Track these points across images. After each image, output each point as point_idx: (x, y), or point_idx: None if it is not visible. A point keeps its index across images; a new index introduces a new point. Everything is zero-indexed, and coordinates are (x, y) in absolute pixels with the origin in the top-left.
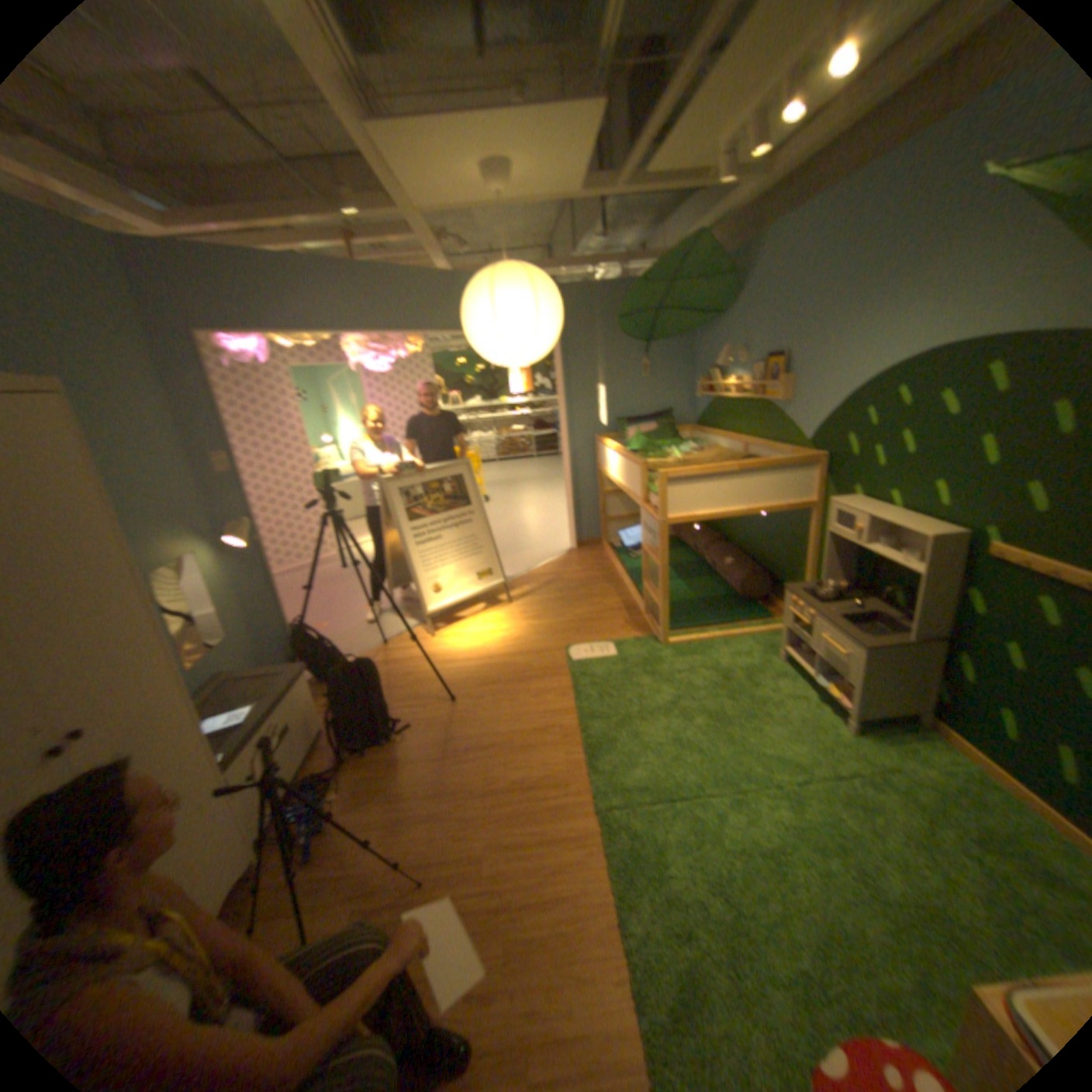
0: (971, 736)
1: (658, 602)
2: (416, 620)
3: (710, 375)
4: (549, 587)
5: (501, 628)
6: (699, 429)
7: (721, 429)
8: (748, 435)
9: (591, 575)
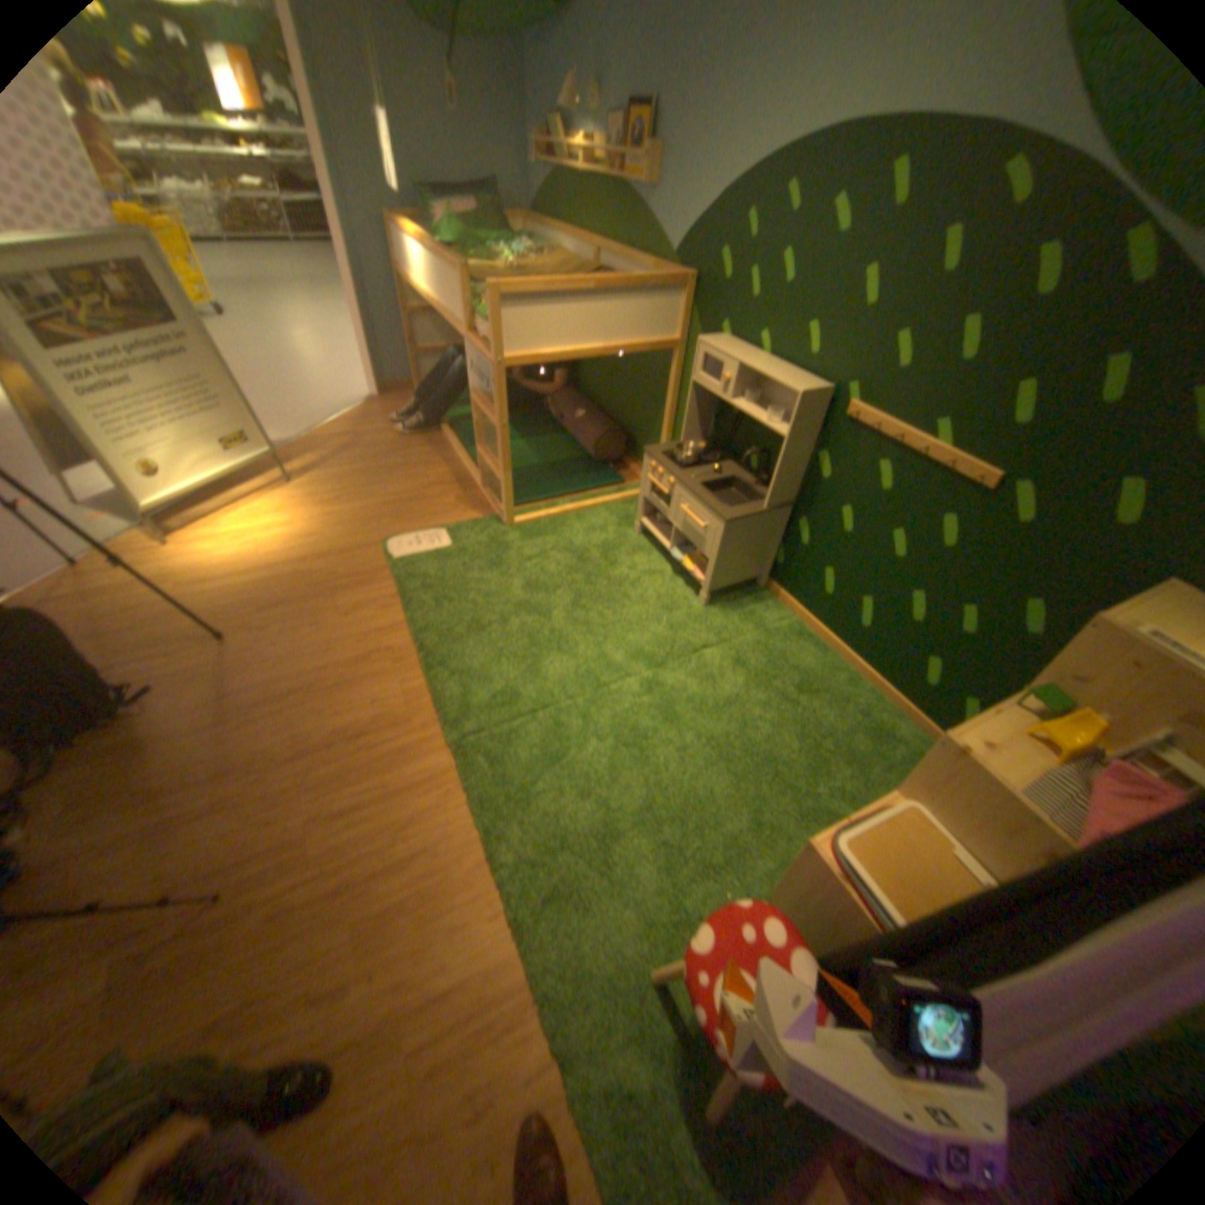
0: (795, 592)
1: (497, 474)
2: (123, 517)
3: (548, 125)
4: (345, 453)
5: (278, 520)
6: (535, 217)
7: (564, 221)
8: (599, 236)
9: (404, 434)
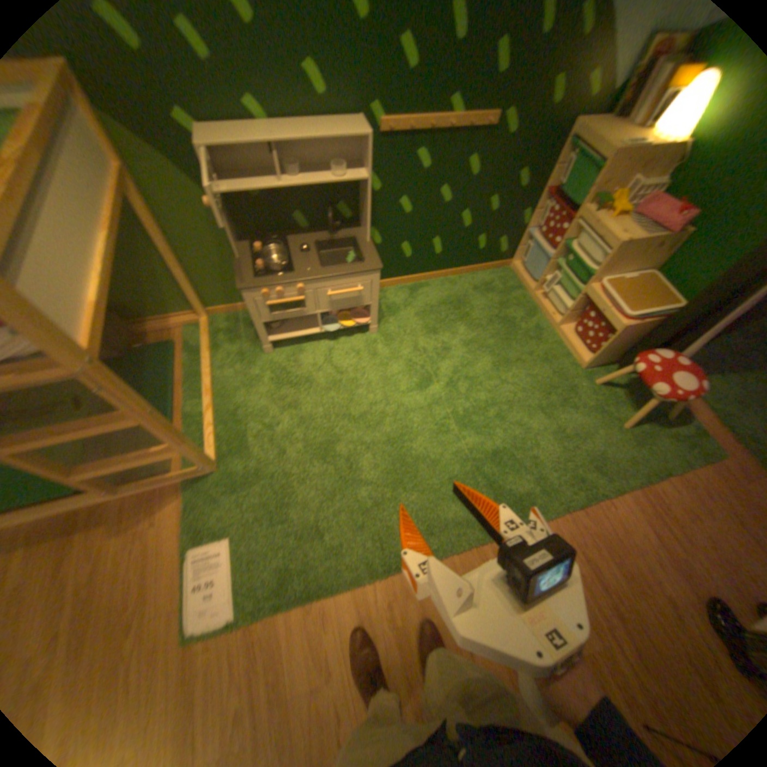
0: (385, 274)
1: (166, 455)
2: None
3: None
4: None
5: None
6: None
7: None
8: None
9: None
